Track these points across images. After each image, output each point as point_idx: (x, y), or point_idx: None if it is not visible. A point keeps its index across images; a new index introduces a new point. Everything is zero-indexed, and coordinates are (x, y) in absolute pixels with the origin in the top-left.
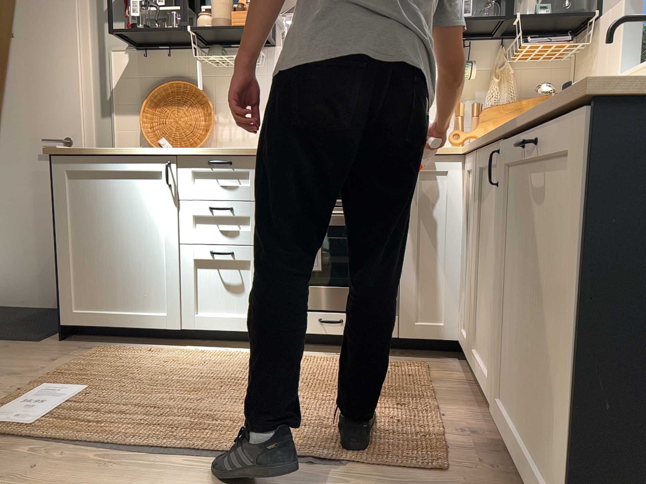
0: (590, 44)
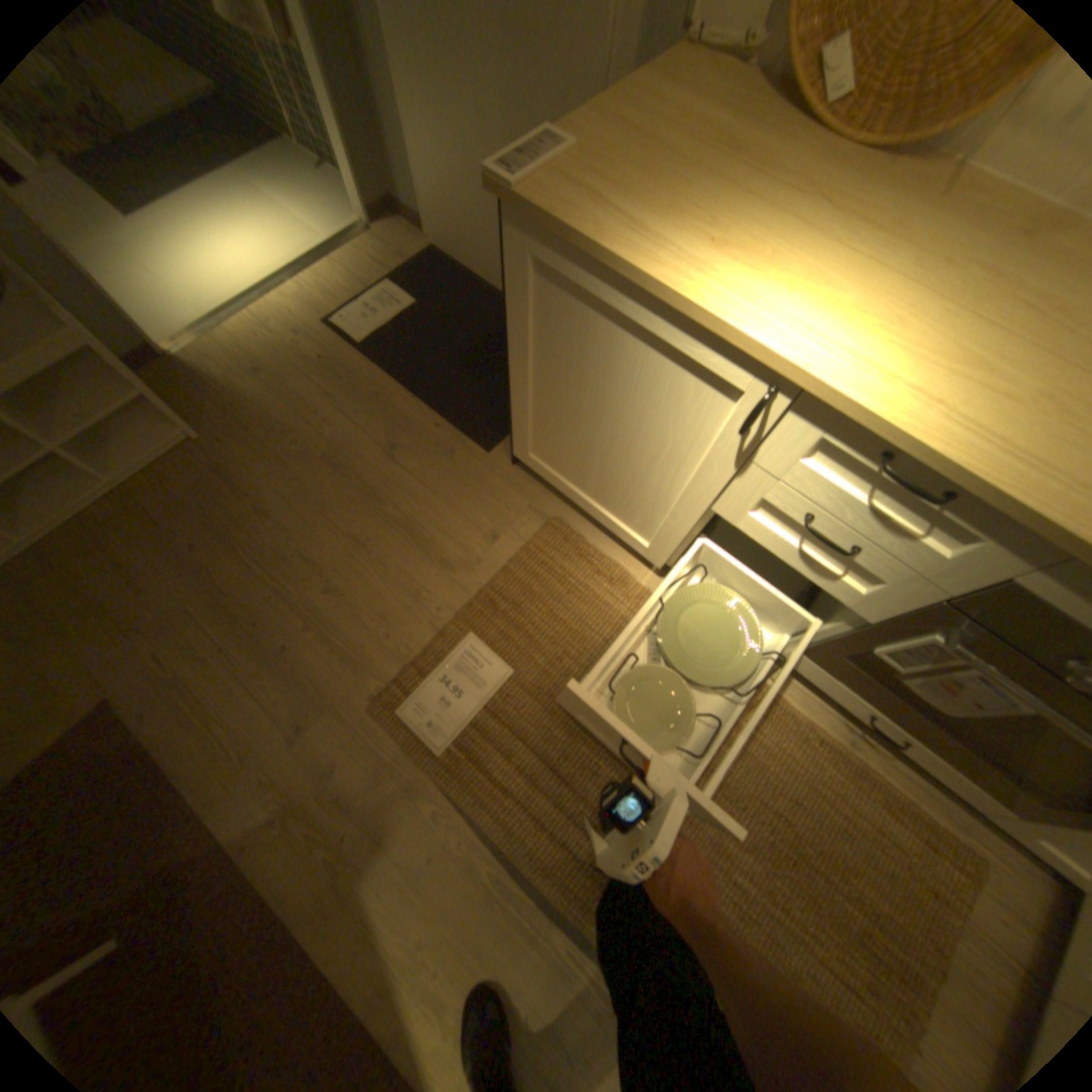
0: None
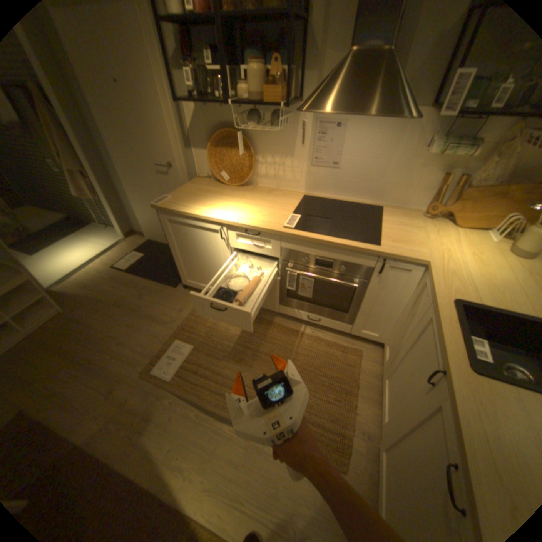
0: None
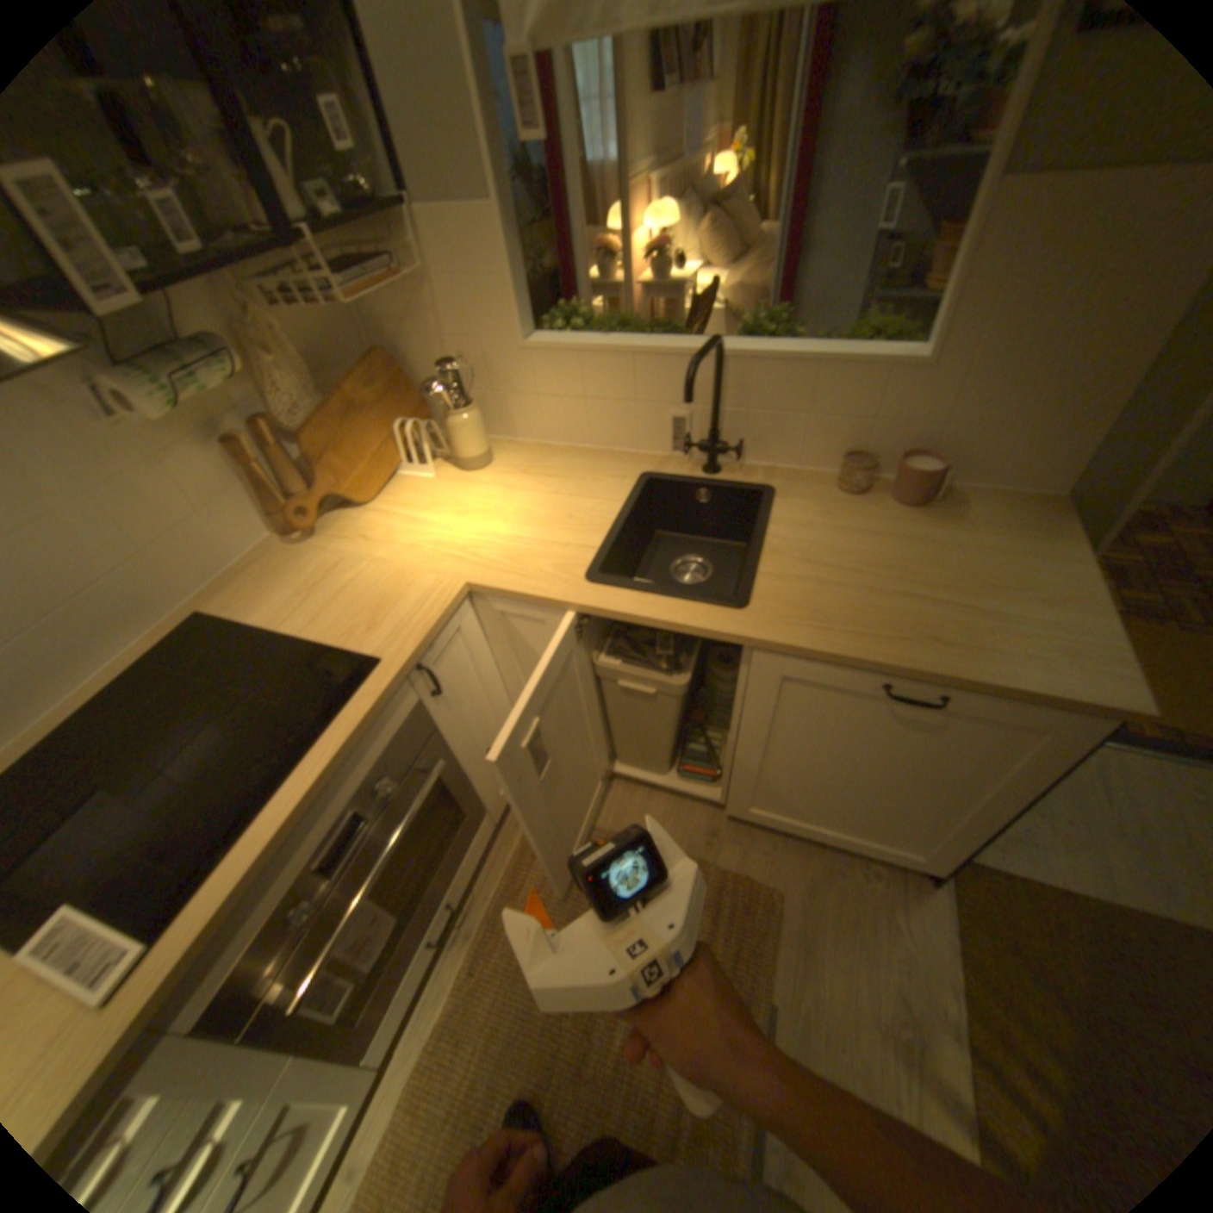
0: (403, 250)
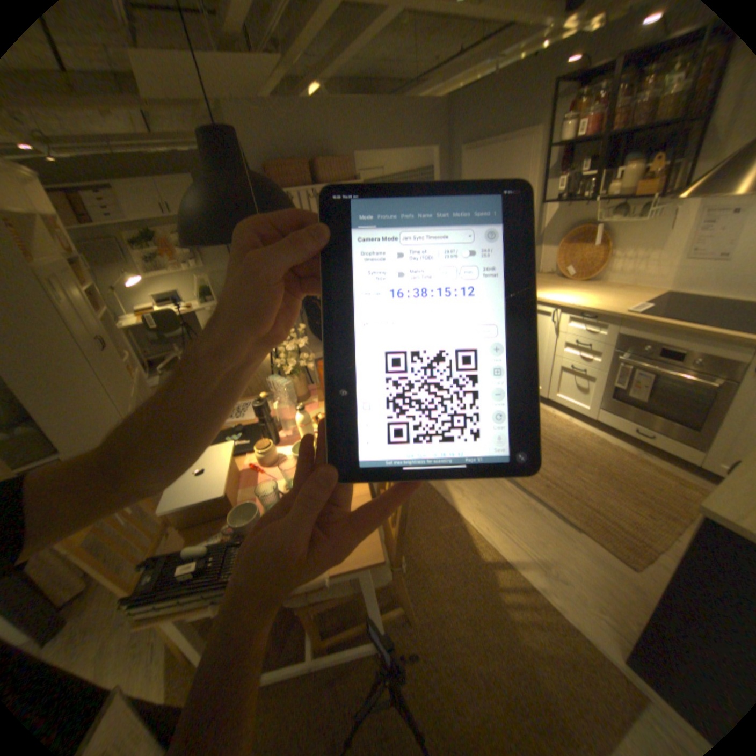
0: None
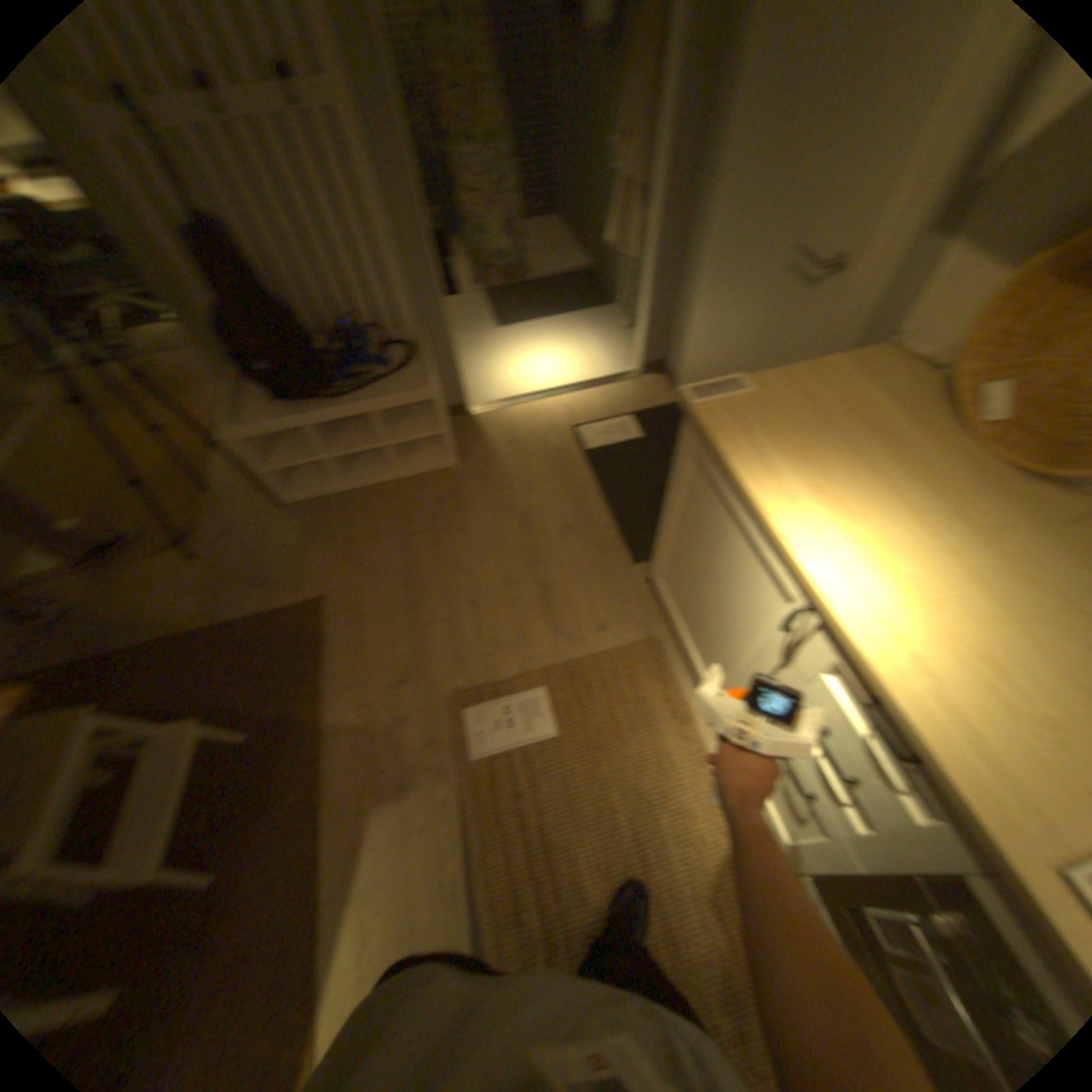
0: None
